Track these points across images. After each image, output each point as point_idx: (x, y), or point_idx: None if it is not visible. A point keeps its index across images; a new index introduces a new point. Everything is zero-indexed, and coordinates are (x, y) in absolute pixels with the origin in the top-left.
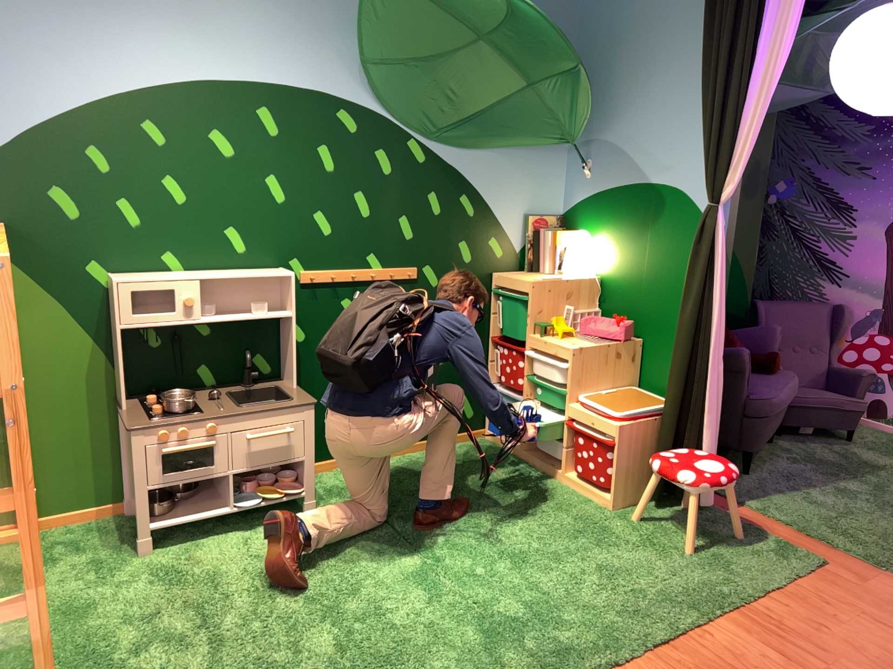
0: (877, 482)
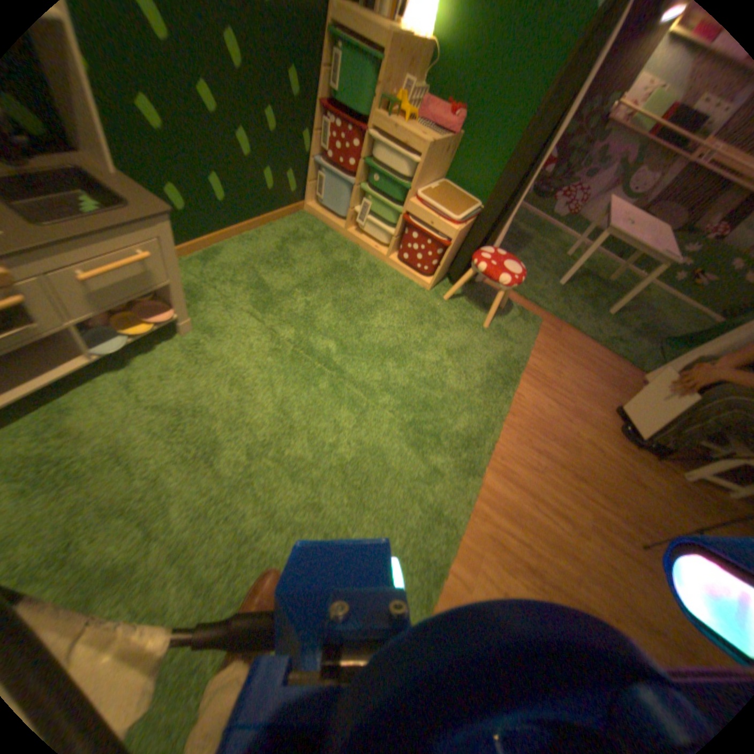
0: (536, 252)
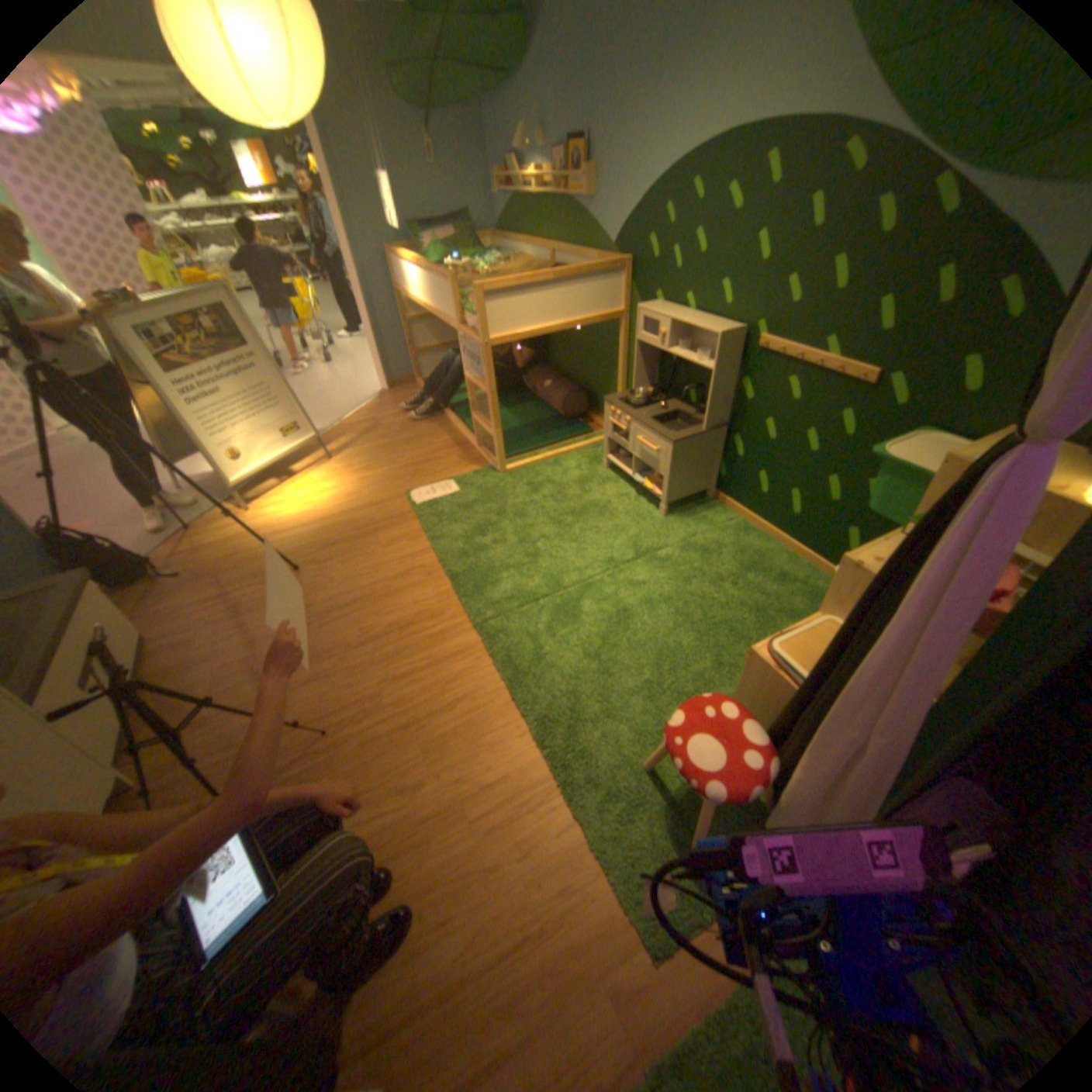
0: None
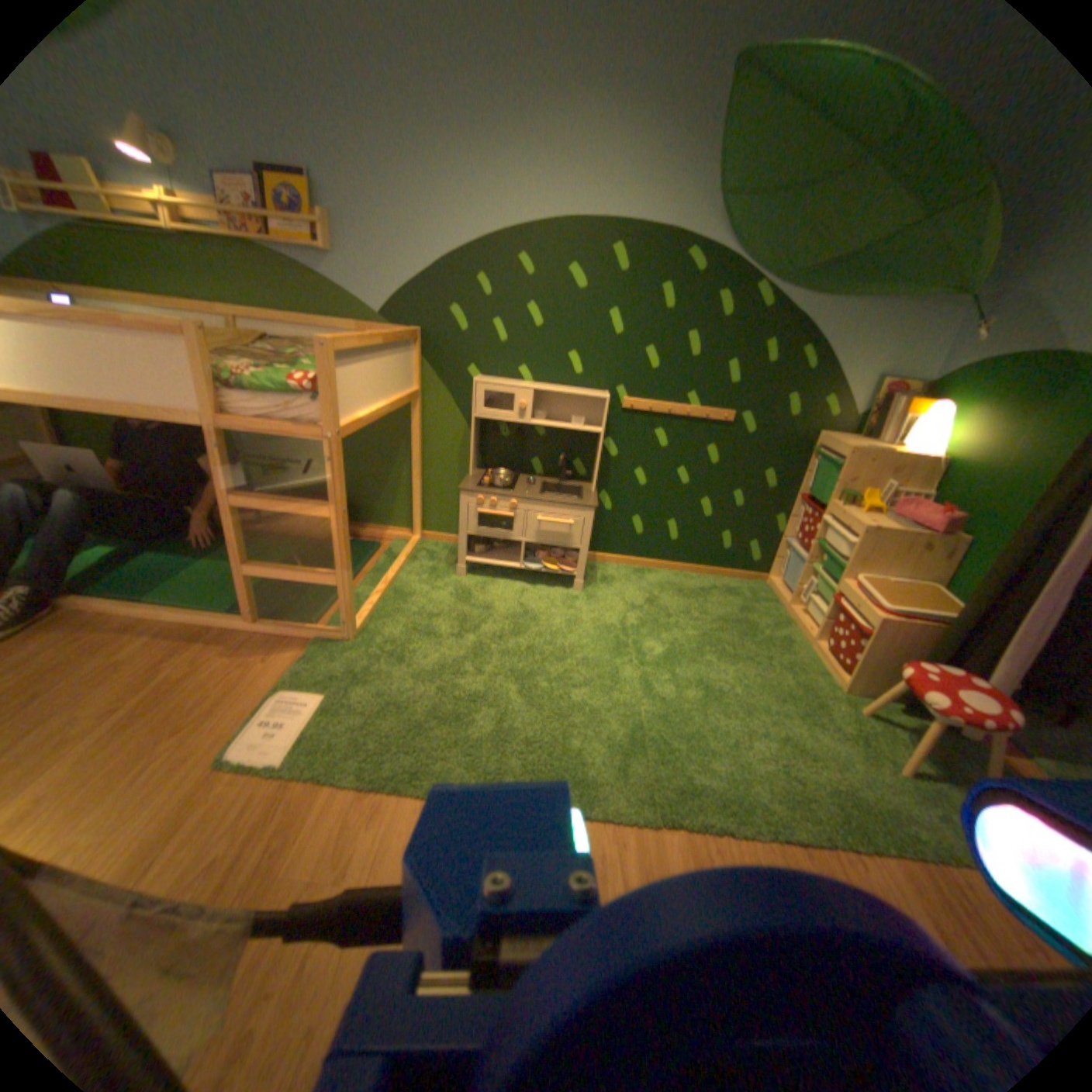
0: None
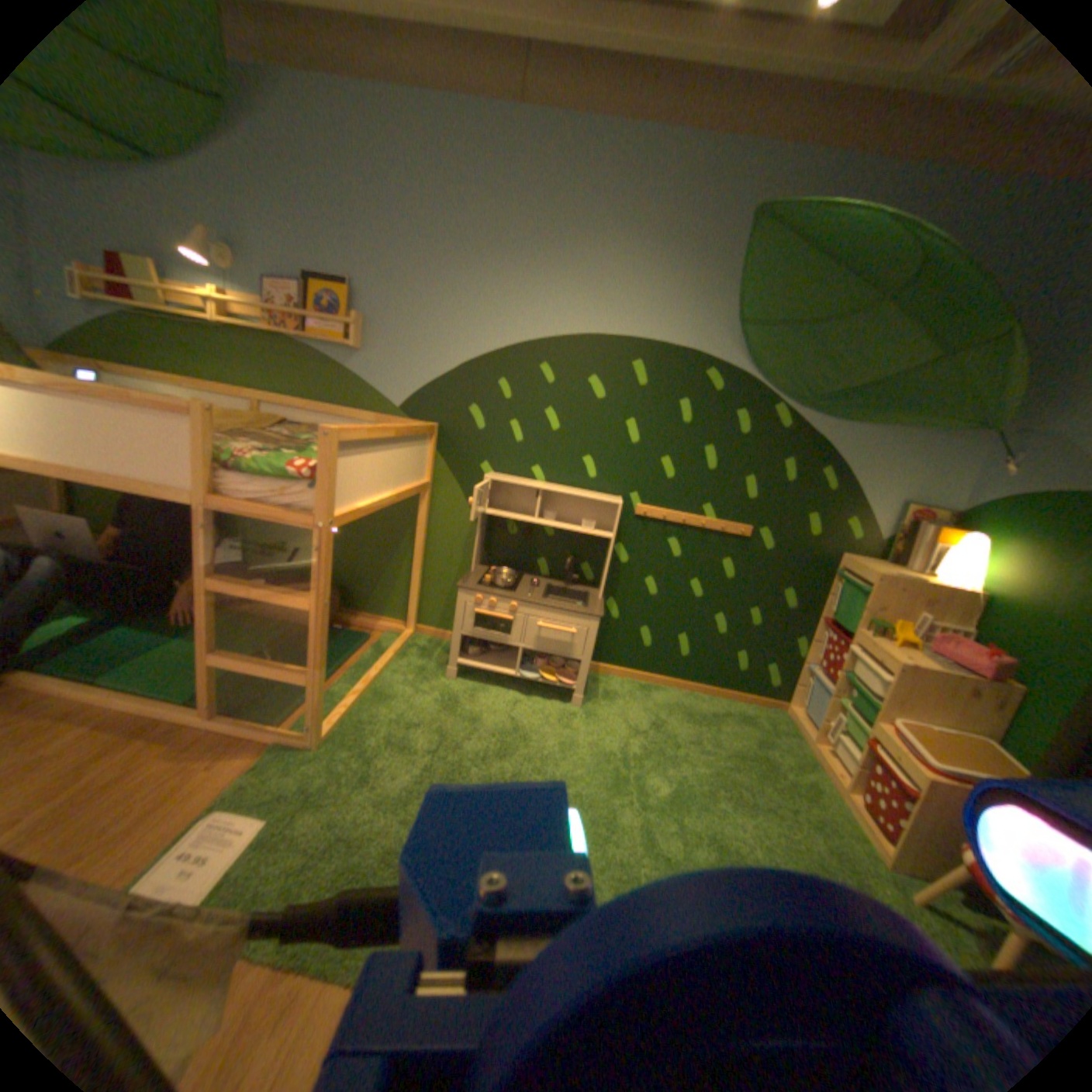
0: None
